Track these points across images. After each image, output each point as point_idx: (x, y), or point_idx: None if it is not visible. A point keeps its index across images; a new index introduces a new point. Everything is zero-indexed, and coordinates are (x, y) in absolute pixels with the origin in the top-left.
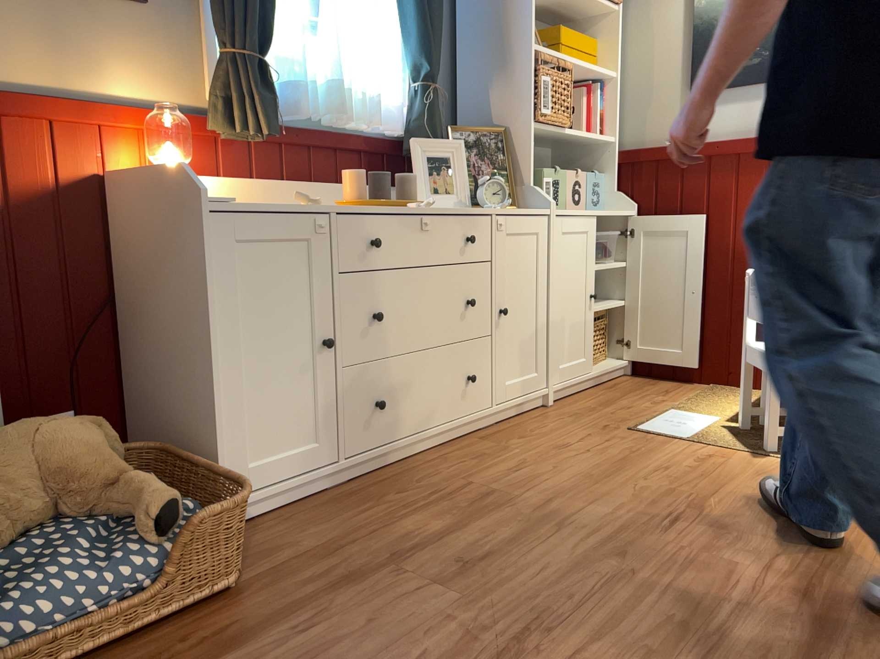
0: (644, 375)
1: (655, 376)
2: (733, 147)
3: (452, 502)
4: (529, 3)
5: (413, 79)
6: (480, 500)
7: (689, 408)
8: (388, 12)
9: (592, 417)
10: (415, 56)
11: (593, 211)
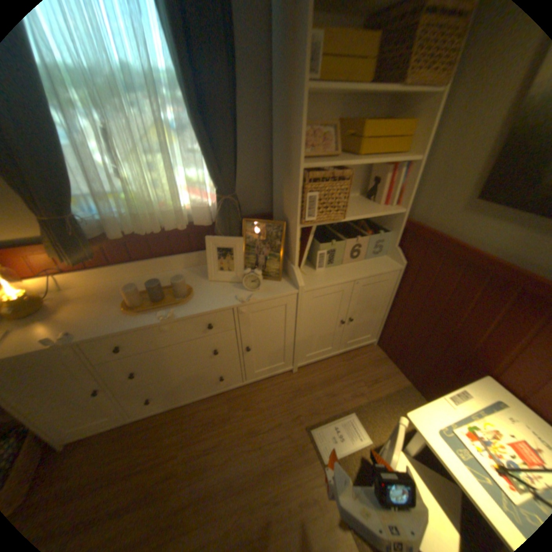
0: (382, 351)
1: (386, 356)
2: (493, 266)
3: (150, 475)
4: (301, 126)
5: (216, 188)
6: (161, 482)
7: (366, 418)
8: (191, 138)
9: (302, 399)
10: (210, 175)
11: (354, 275)
